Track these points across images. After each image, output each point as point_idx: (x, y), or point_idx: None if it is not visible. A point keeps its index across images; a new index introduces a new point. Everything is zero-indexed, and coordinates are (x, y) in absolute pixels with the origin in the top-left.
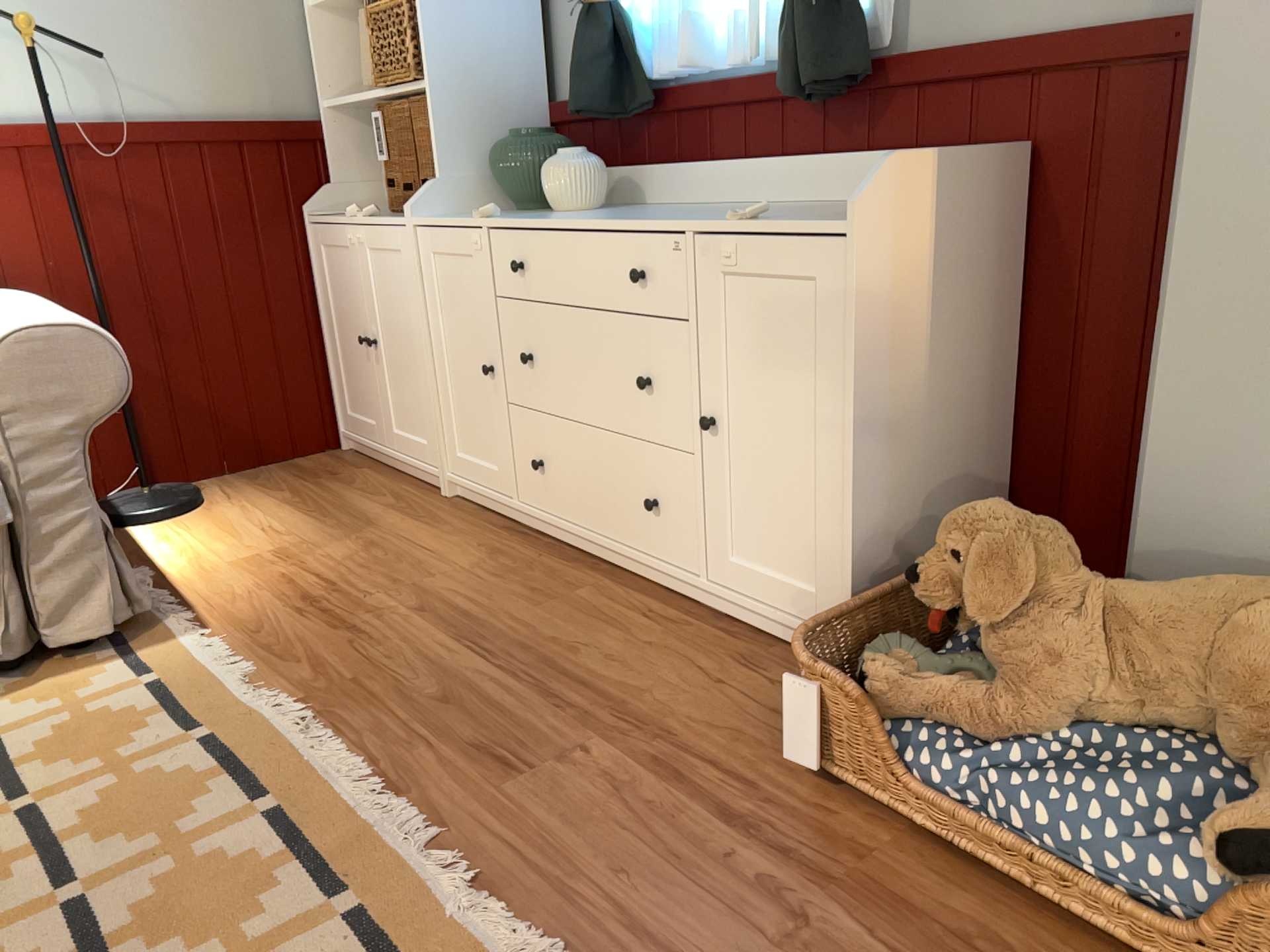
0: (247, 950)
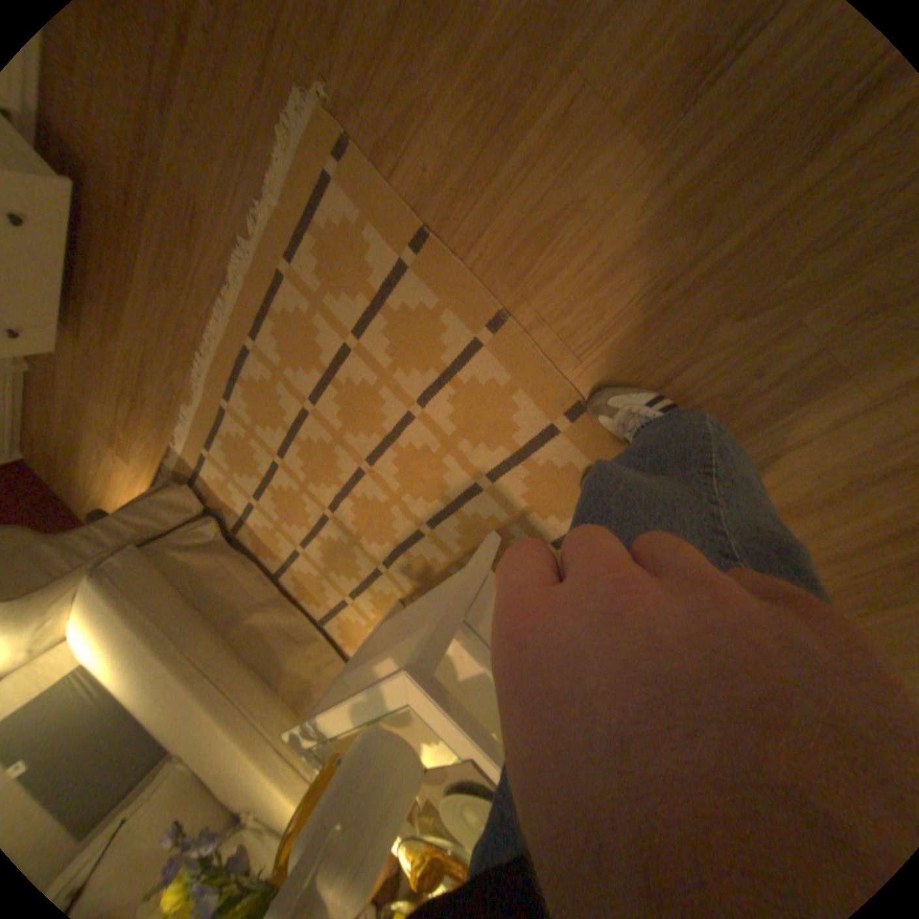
0: (310, 302)
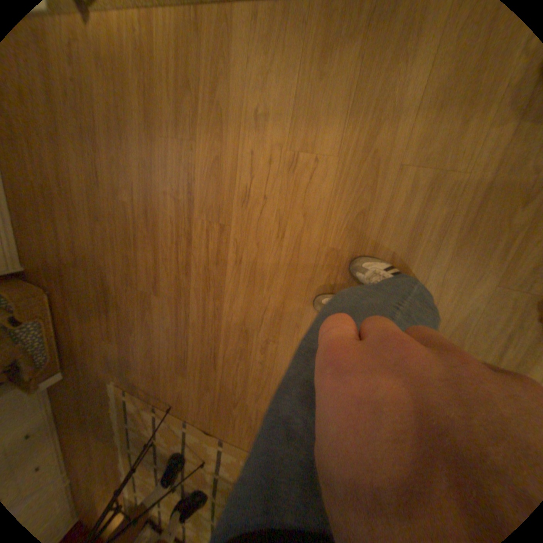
0: (134, 434)
